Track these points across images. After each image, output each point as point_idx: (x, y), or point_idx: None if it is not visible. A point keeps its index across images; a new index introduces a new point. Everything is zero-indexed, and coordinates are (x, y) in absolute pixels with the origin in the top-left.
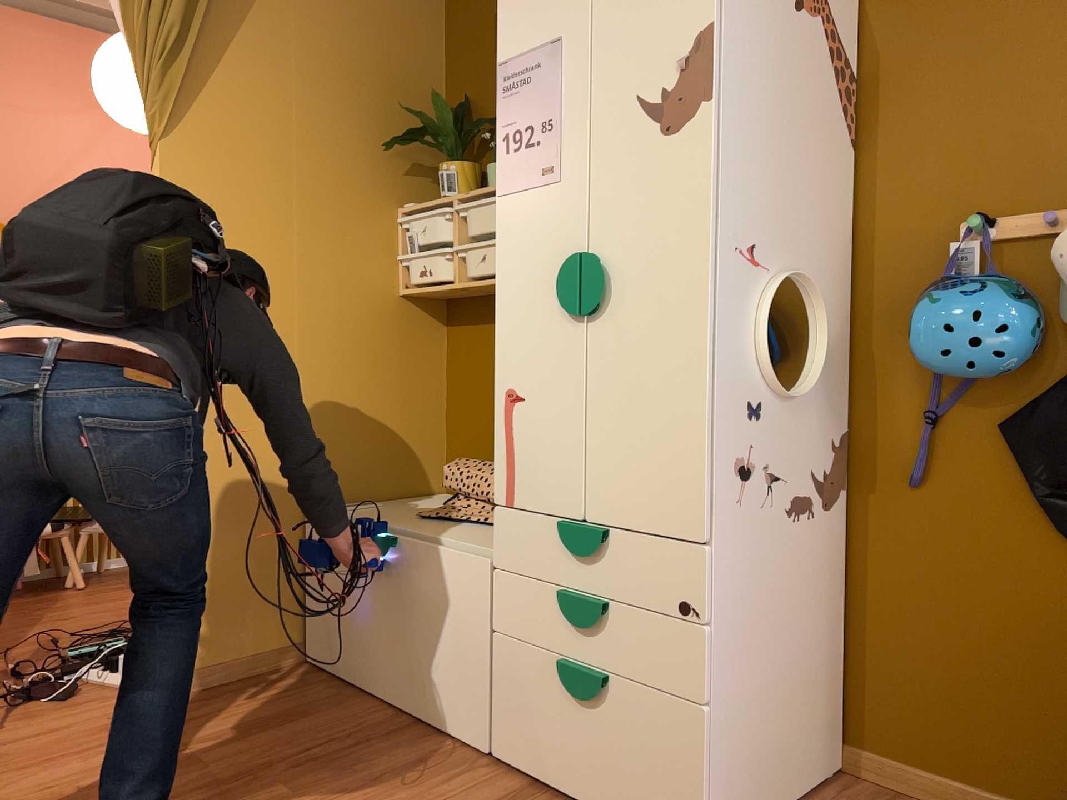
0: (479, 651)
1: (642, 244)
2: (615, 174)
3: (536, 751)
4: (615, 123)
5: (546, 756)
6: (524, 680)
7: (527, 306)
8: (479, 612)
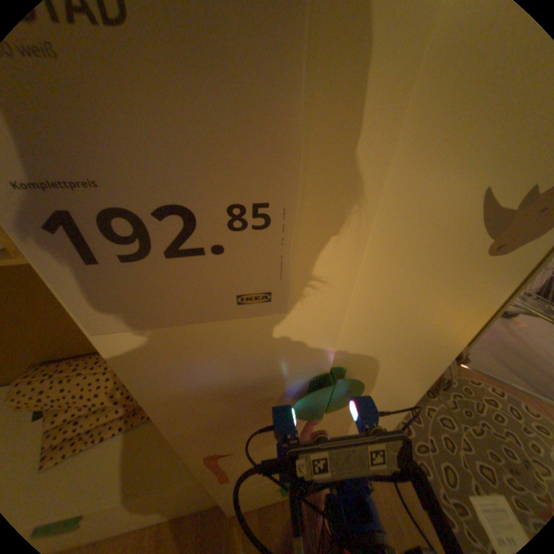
0: (195, 500)
1: (403, 350)
2: (395, 295)
3: (260, 504)
4: (425, 228)
5: (268, 502)
6: (250, 501)
7: (226, 414)
8: (190, 495)
